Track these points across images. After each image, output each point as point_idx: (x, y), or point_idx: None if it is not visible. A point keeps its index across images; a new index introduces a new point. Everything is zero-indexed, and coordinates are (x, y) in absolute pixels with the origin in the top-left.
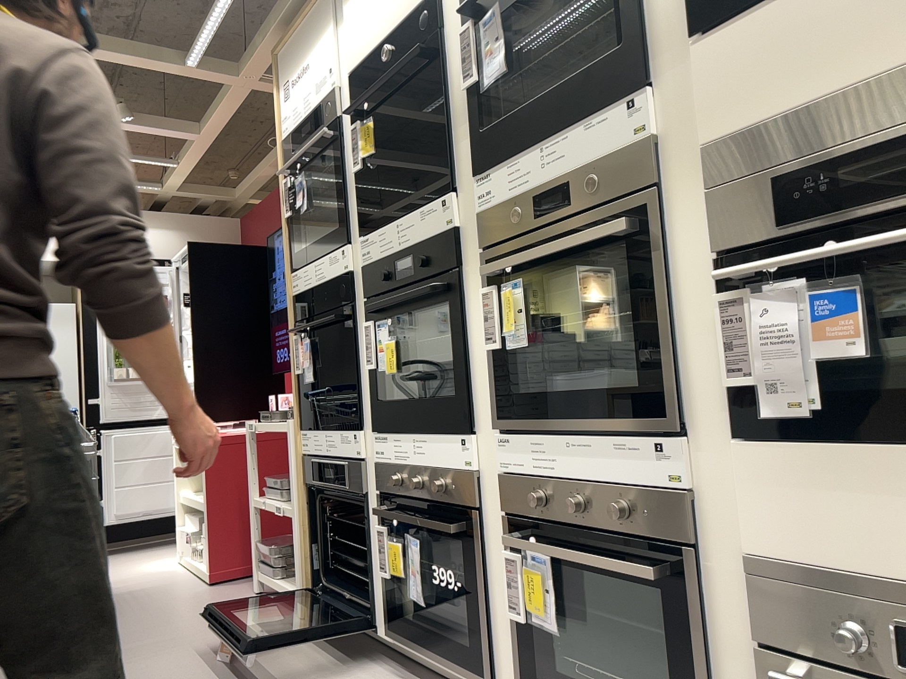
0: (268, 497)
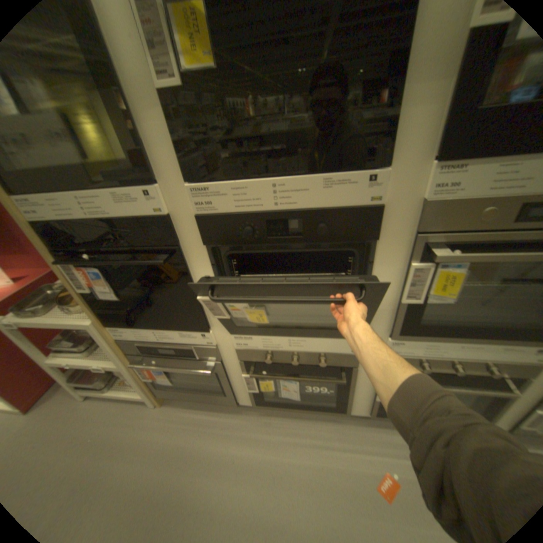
0: (62, 358)
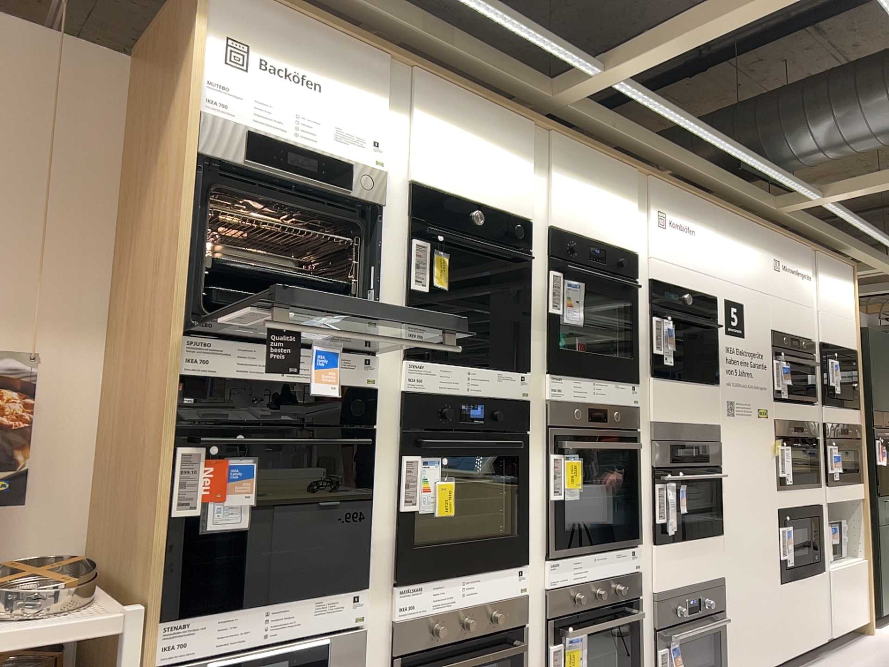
0: None
